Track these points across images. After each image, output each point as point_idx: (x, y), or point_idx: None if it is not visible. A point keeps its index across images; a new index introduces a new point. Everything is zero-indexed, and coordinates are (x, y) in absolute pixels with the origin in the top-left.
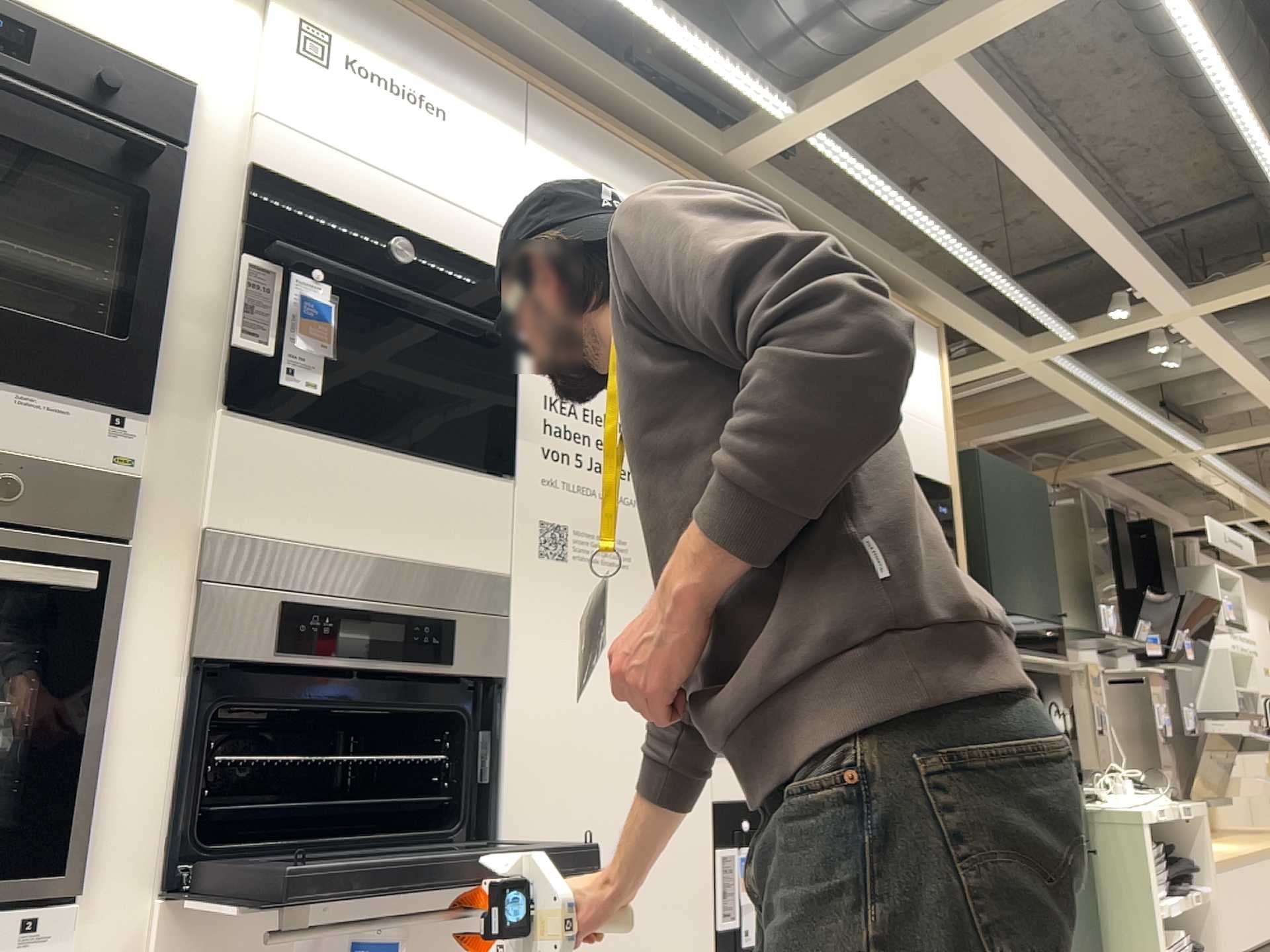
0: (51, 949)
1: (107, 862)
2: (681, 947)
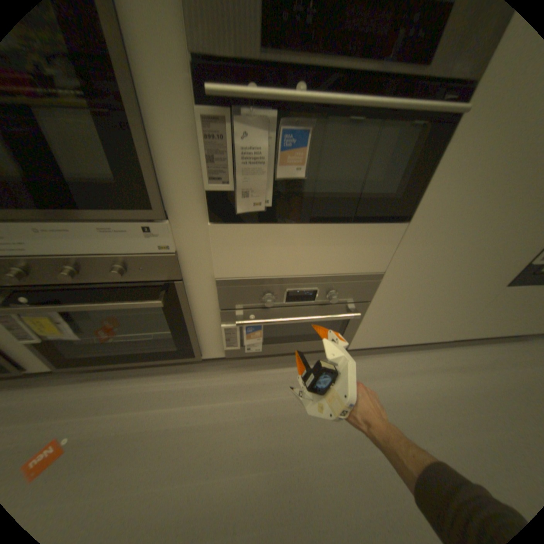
0: (162, 238)
1: (178, 201)
2: (502, 267)
